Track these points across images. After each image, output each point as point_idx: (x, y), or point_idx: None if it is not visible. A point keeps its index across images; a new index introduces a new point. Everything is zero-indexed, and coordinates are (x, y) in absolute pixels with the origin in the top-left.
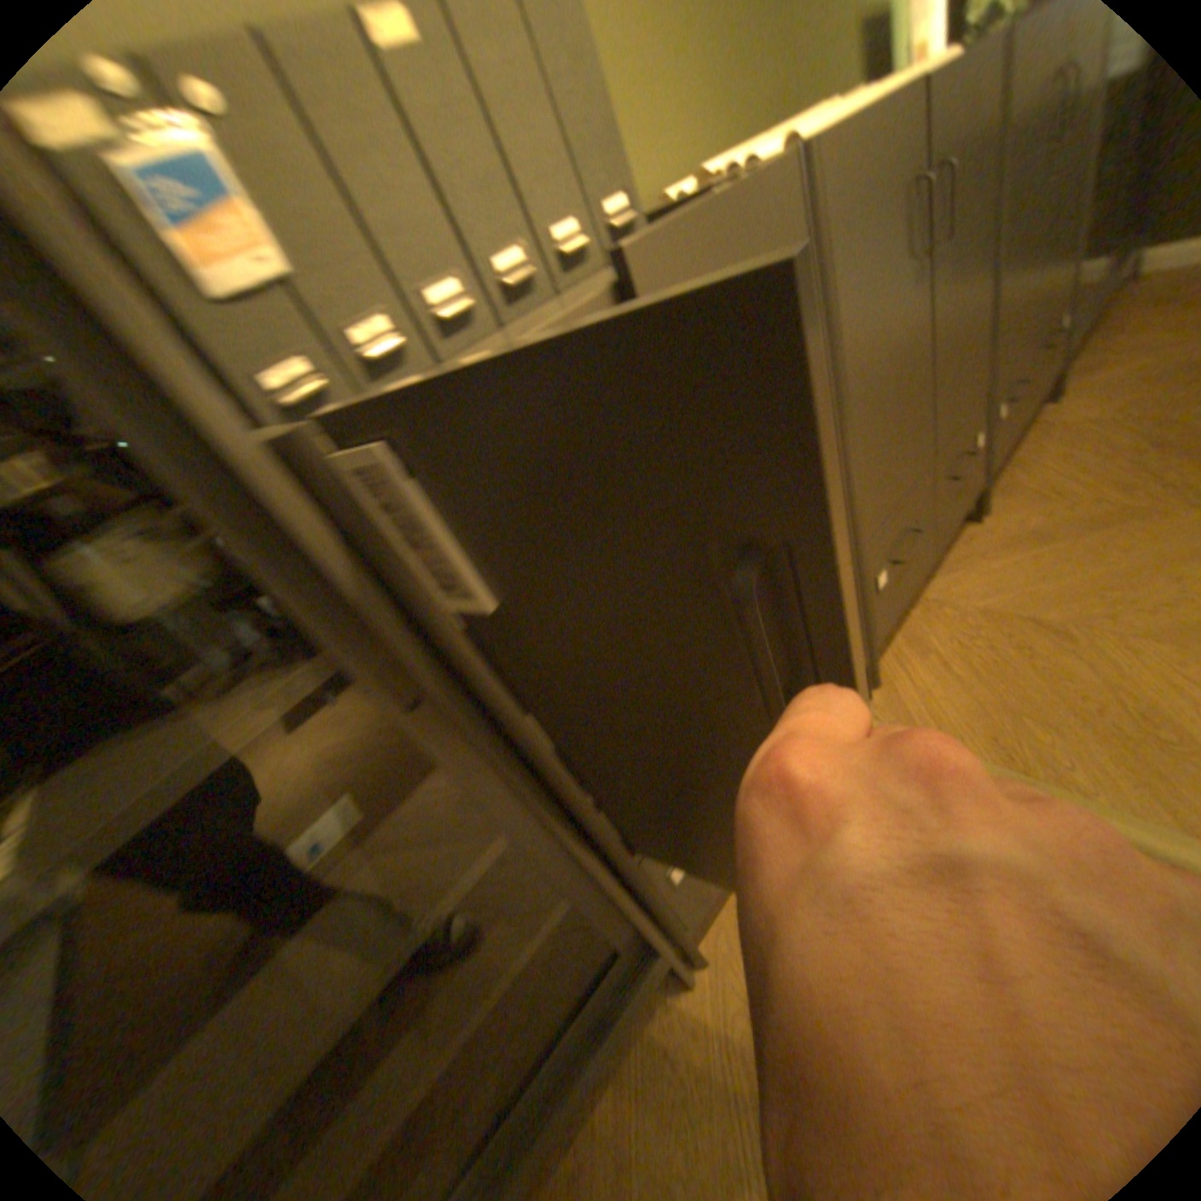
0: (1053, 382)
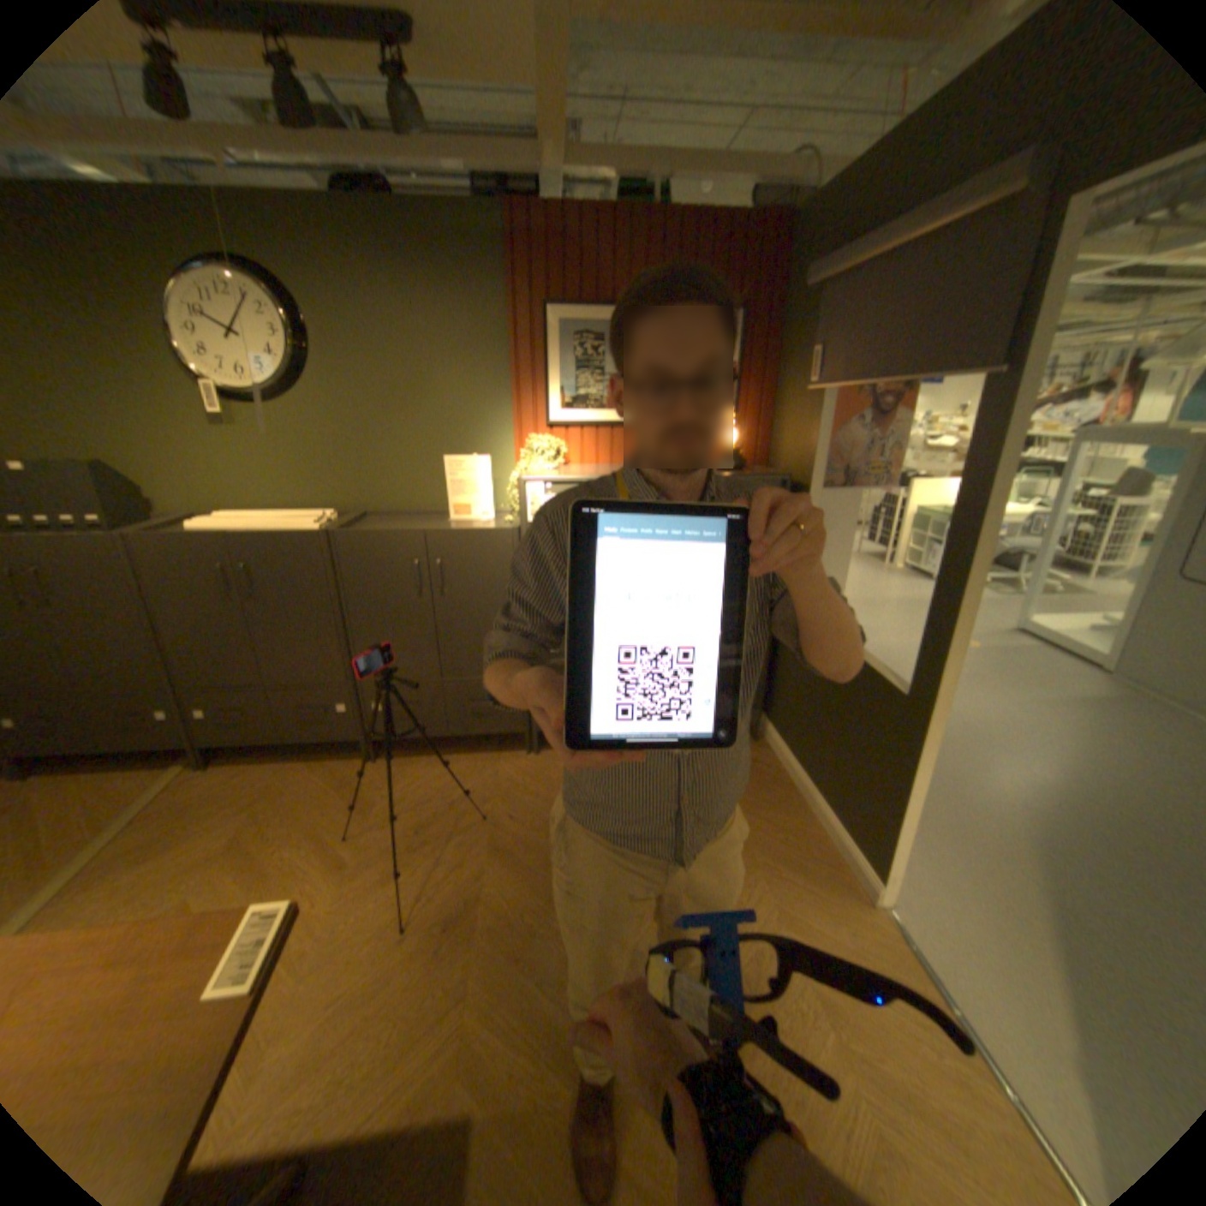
0: (490, 731)
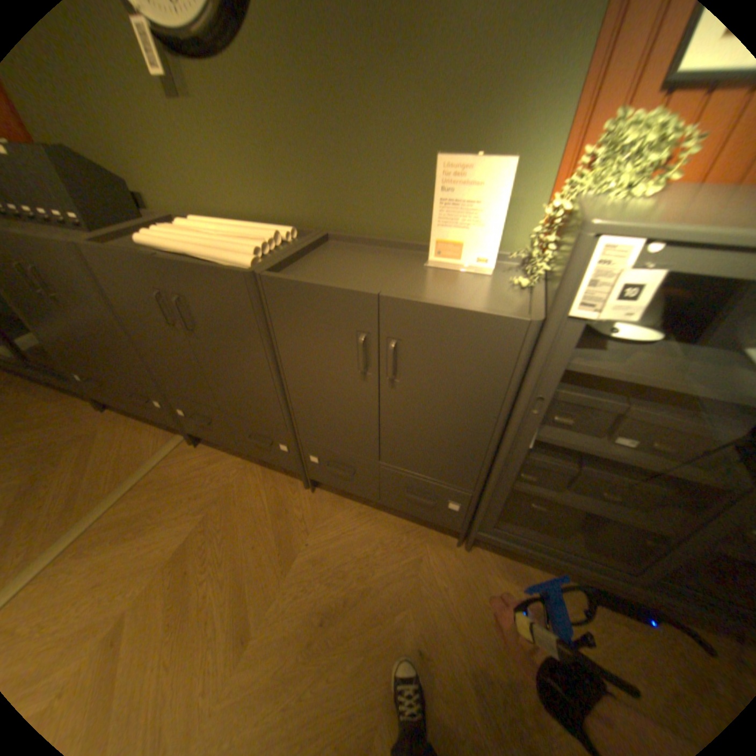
0: (422, 517)
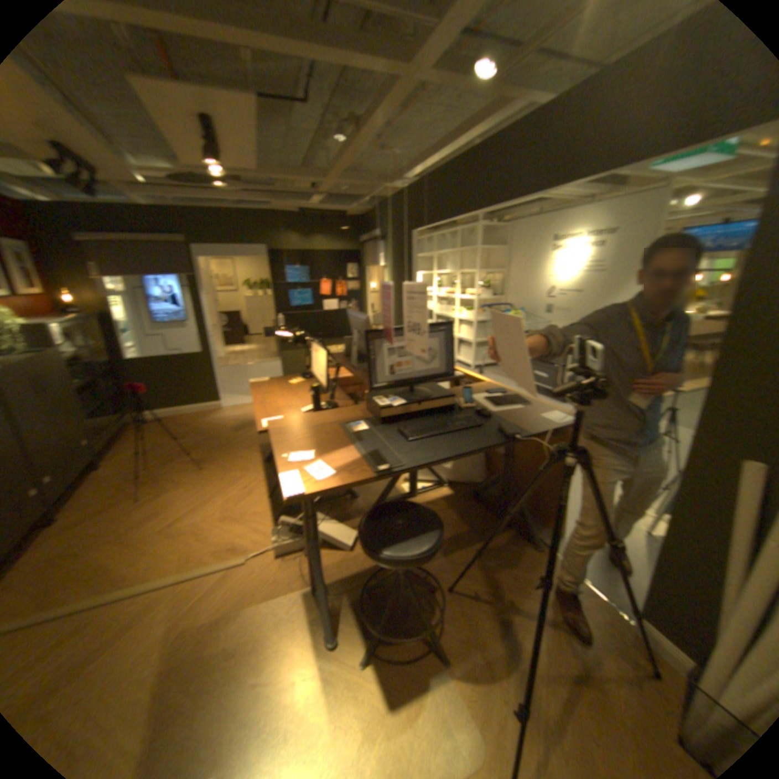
0: (80, 466)
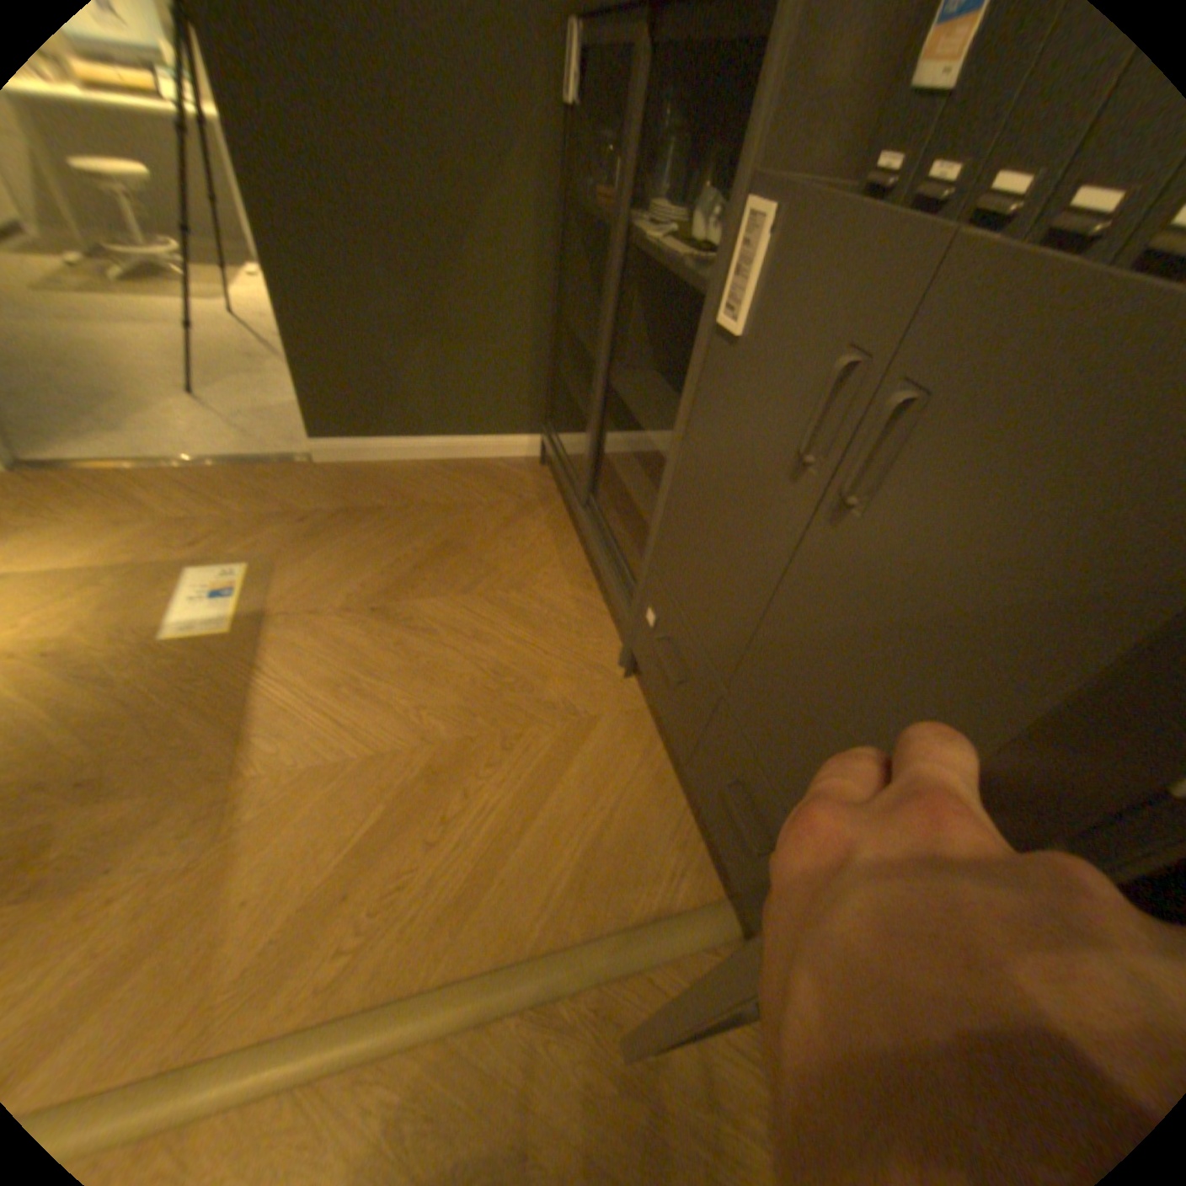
0: None
